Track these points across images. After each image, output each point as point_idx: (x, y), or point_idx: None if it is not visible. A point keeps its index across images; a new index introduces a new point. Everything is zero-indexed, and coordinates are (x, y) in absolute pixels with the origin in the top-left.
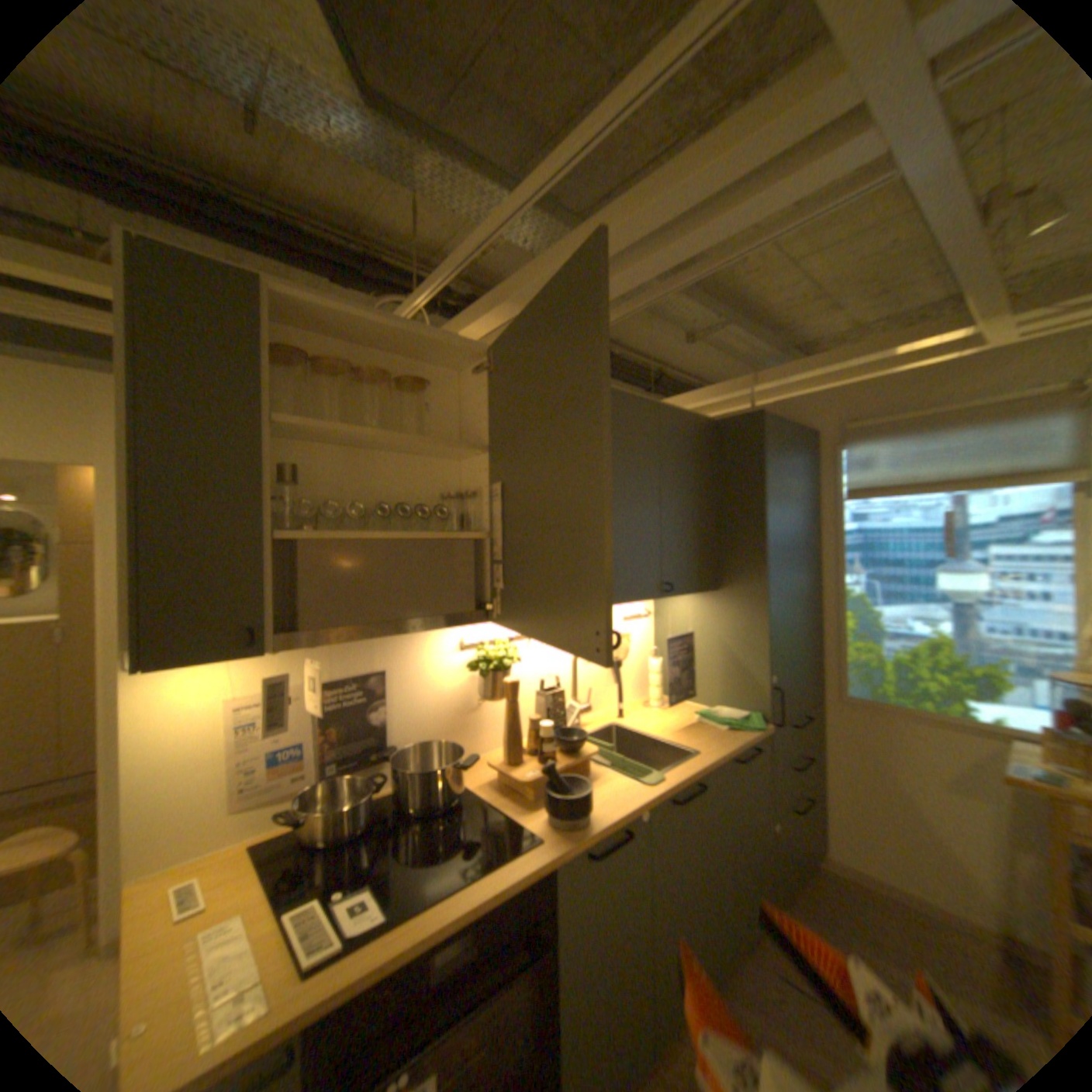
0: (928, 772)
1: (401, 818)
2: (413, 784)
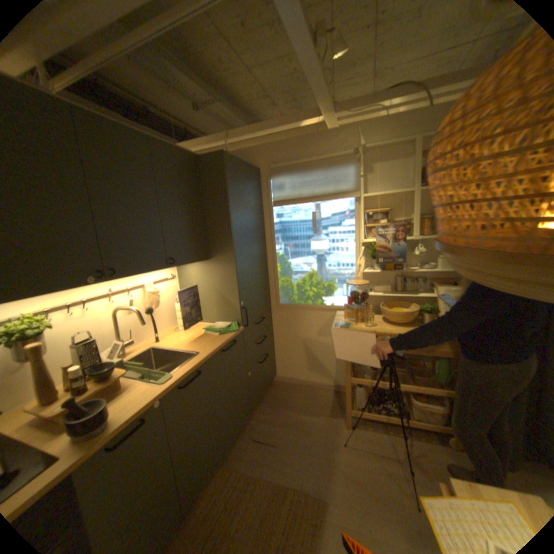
0: (310, 330)
1: None
2: None
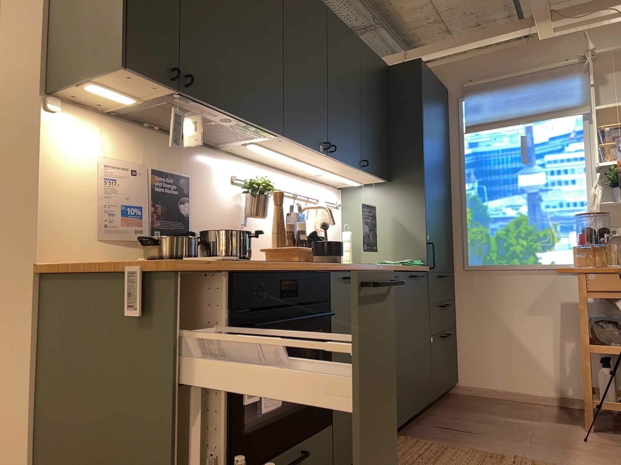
0: (516, 304)
1: None
2: (221, 241)
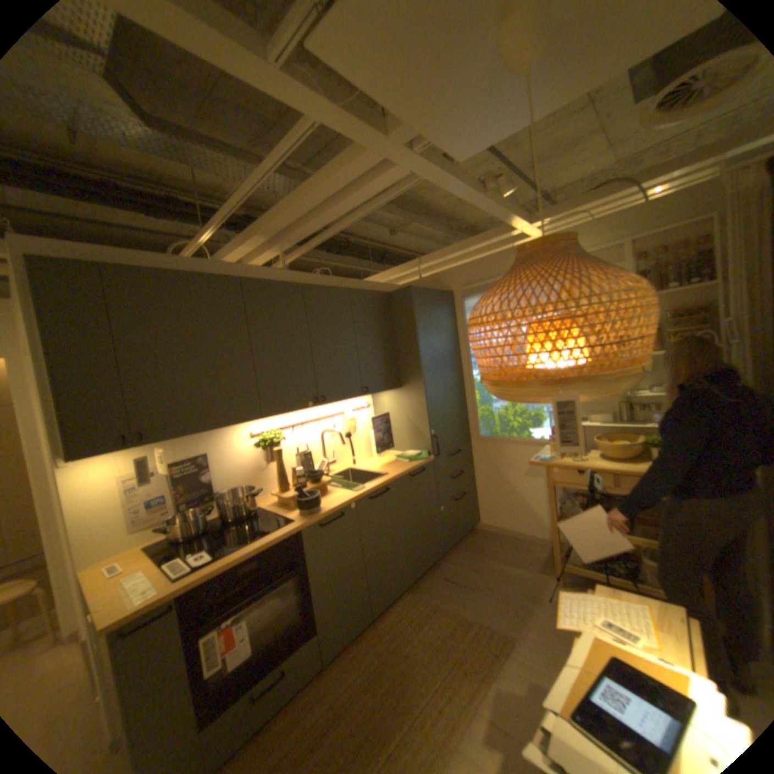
0: (517, 469)
1: (223, 526)
2: (227, 508)
